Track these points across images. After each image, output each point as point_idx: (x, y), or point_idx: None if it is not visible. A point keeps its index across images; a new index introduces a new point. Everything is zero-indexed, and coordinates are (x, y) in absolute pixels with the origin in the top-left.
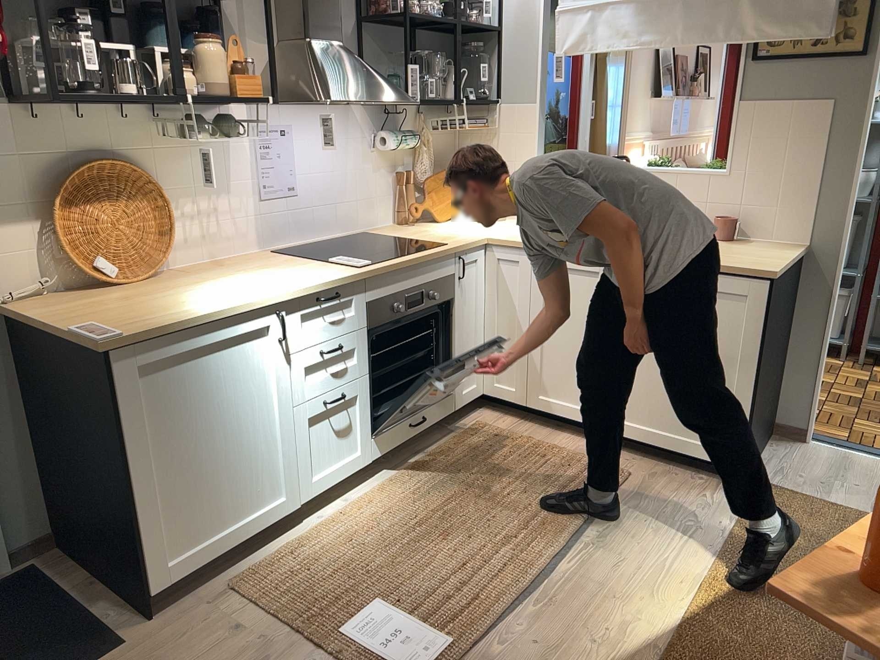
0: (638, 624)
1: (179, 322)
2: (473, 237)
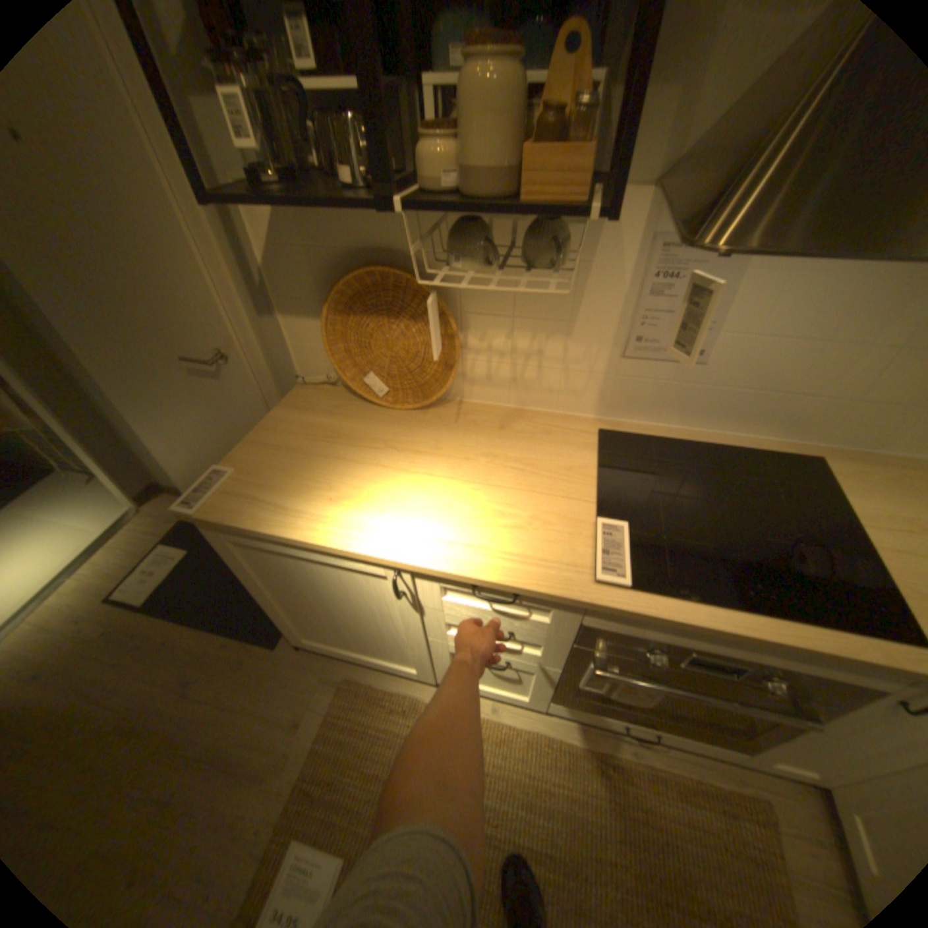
0: None
1: (253, 528)
2: None
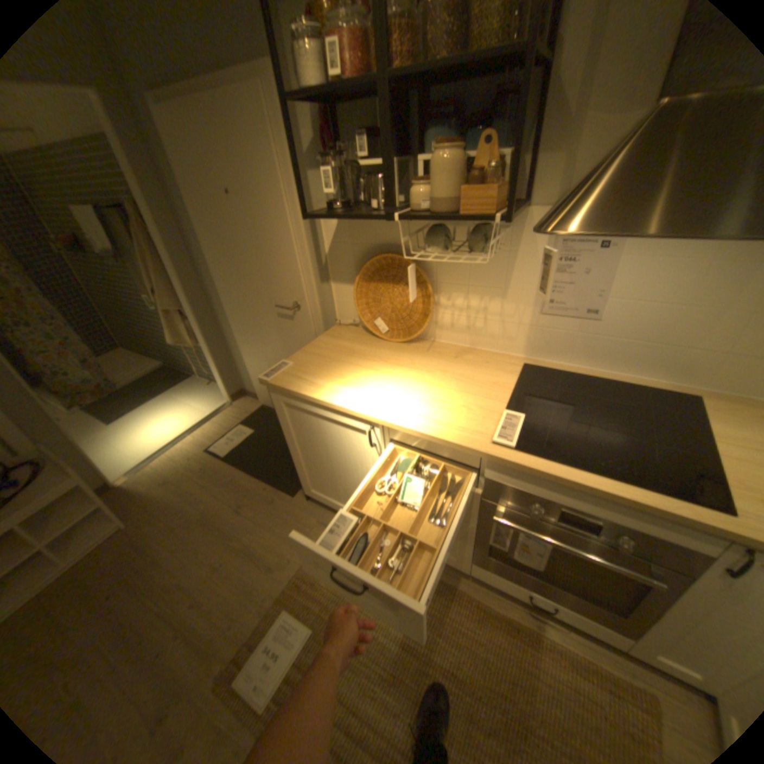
0: None
1: (298, 391)
2: None
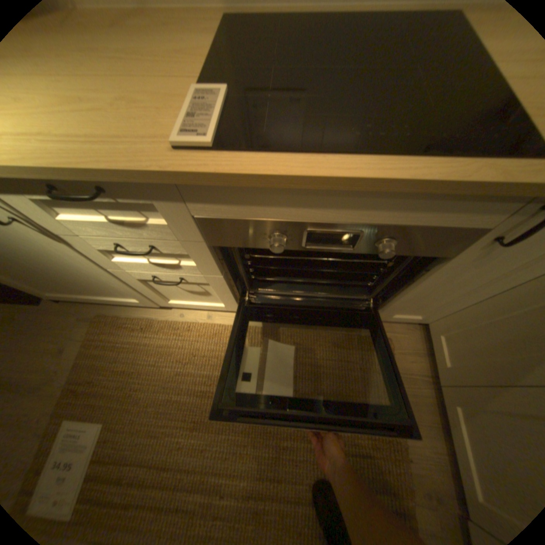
0: None
1: None
2: None
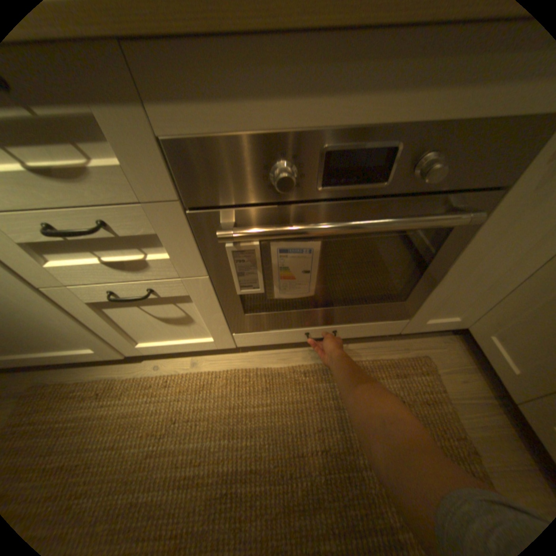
0: None
1: None
2: None
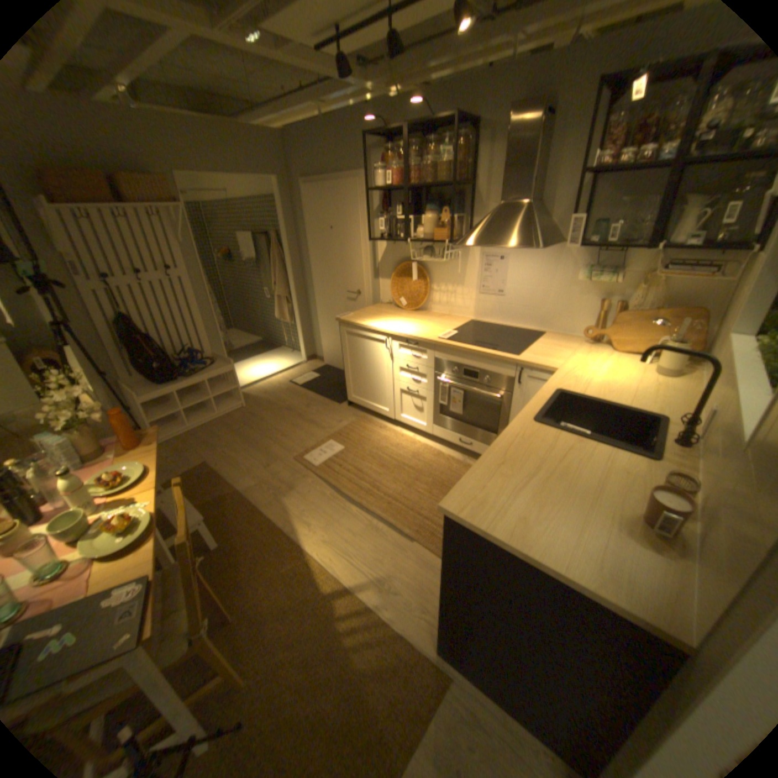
0: (307, 529)
1: (354, 322)
2: (552, 363)
